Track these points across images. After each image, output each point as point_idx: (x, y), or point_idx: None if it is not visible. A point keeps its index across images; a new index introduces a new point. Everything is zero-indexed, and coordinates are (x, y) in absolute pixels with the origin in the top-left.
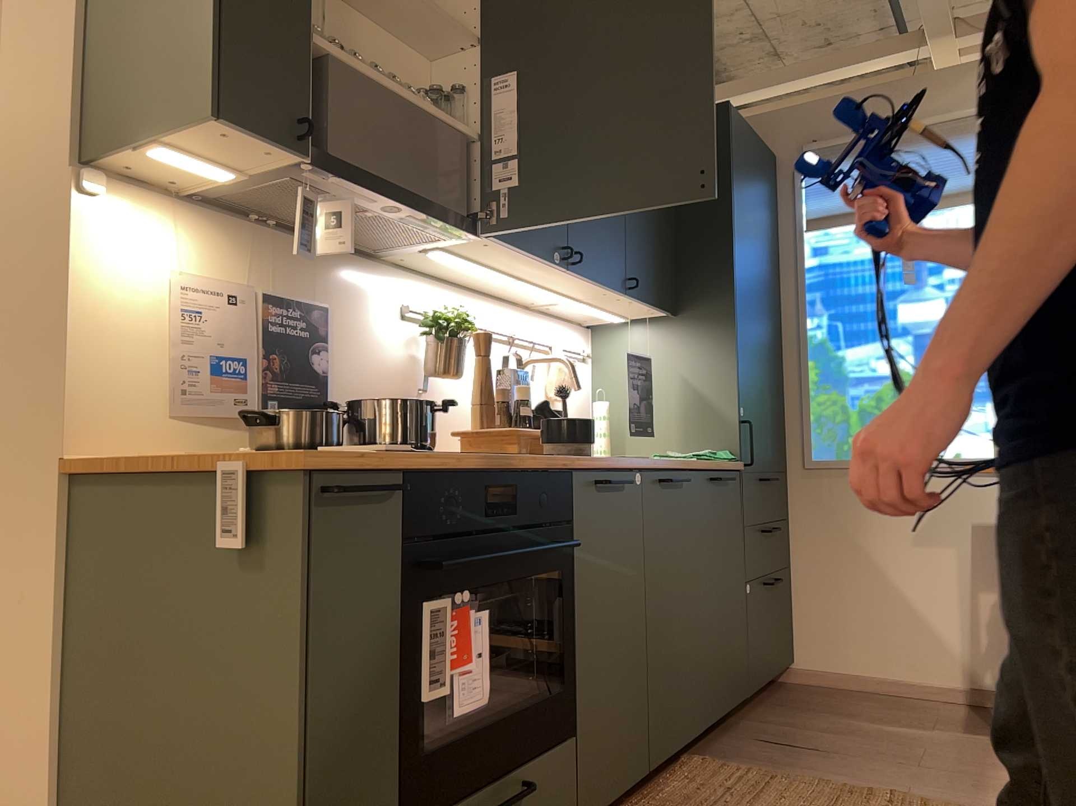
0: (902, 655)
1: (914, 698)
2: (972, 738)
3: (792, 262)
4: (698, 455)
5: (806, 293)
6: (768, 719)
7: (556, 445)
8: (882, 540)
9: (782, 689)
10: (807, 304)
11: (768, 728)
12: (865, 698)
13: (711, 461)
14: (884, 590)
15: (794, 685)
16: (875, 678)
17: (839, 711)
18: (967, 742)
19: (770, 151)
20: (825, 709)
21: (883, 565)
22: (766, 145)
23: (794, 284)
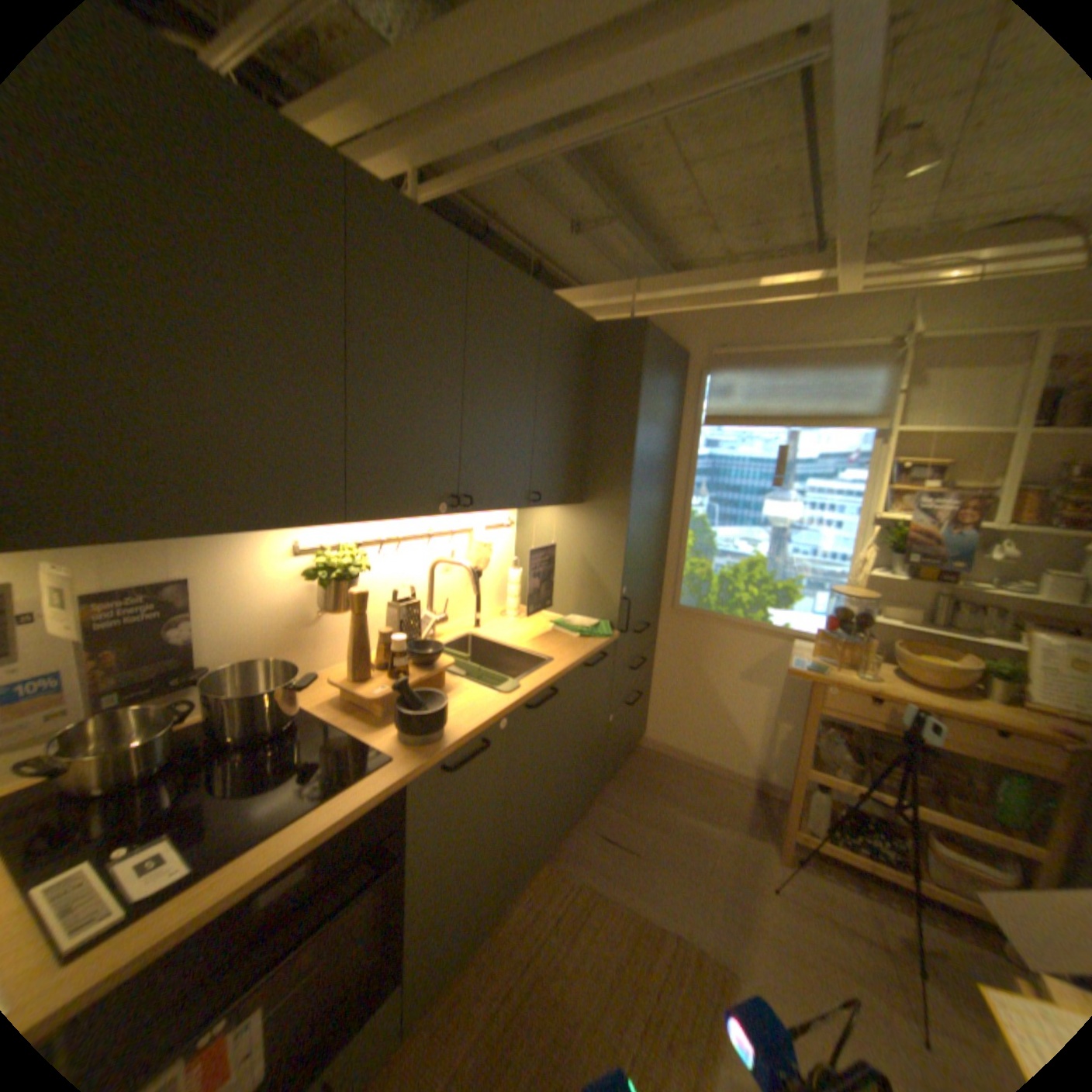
0: (718, 749)
1: (720, 779)
2: (751, 847)
3: (689, 447)
4: (580, 630)
5: (695, 476)
6: (612, 802)
7: (400, 737)
8: (719, 672)
9: (632, 757)
10: (693, 485)
11: (608, 817)
12: (687, 775)
13: (589, 638)
14: (714, 705)
15: (641, 750)
16: (696, 759)
17: (664, 795)
18: (746, 853)
19: (685, 347)
20: (655, 790)
21: (716, 688)
22: (683, 340)
23: (686, 466)
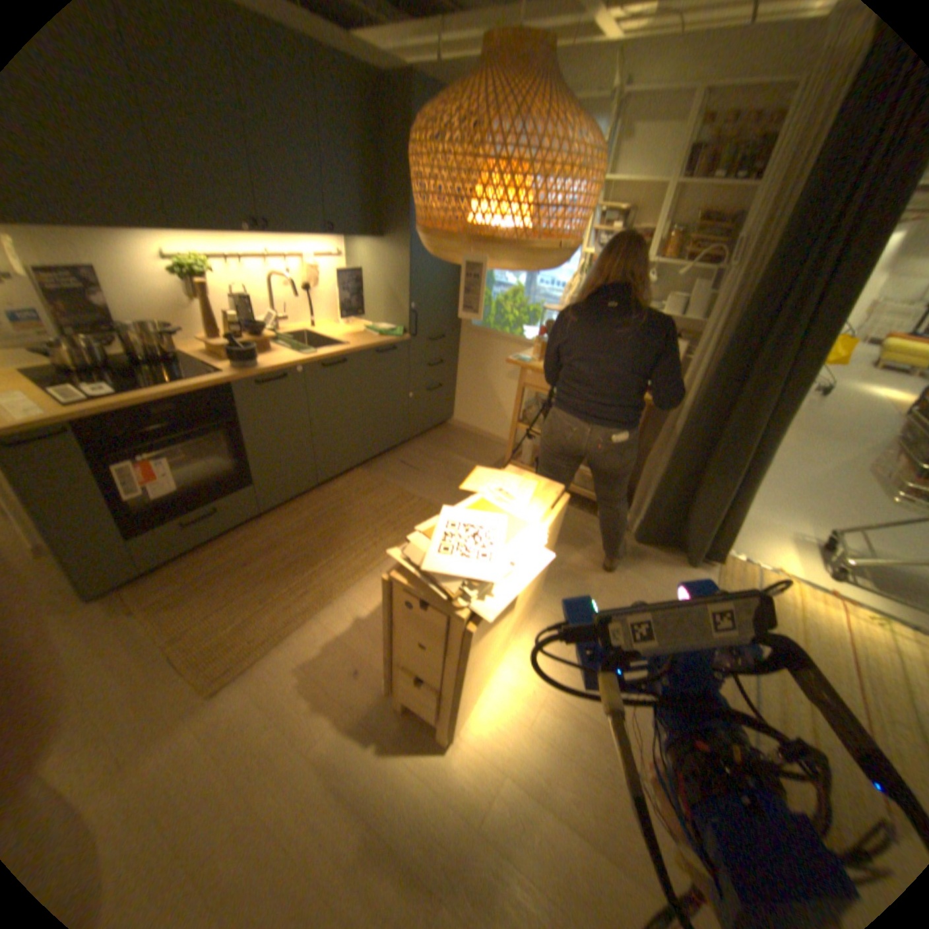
0: (492, 426)
1: (492, 444)
2: None
3: None
4: (381, 333)
5: None
6: (416, 450)
7: (228, 365)
8: (494, 374)
9: (441, 431)
10: None
11: (410, 456)
12: (472, 441)
13: (385, 338)
14: (491, 397)
15: (449, 428)
16: (480, 432)
17: (451, 449)
18: None
19: None
20: (447, 446)
21: (492, 385)
22: None
23: None
